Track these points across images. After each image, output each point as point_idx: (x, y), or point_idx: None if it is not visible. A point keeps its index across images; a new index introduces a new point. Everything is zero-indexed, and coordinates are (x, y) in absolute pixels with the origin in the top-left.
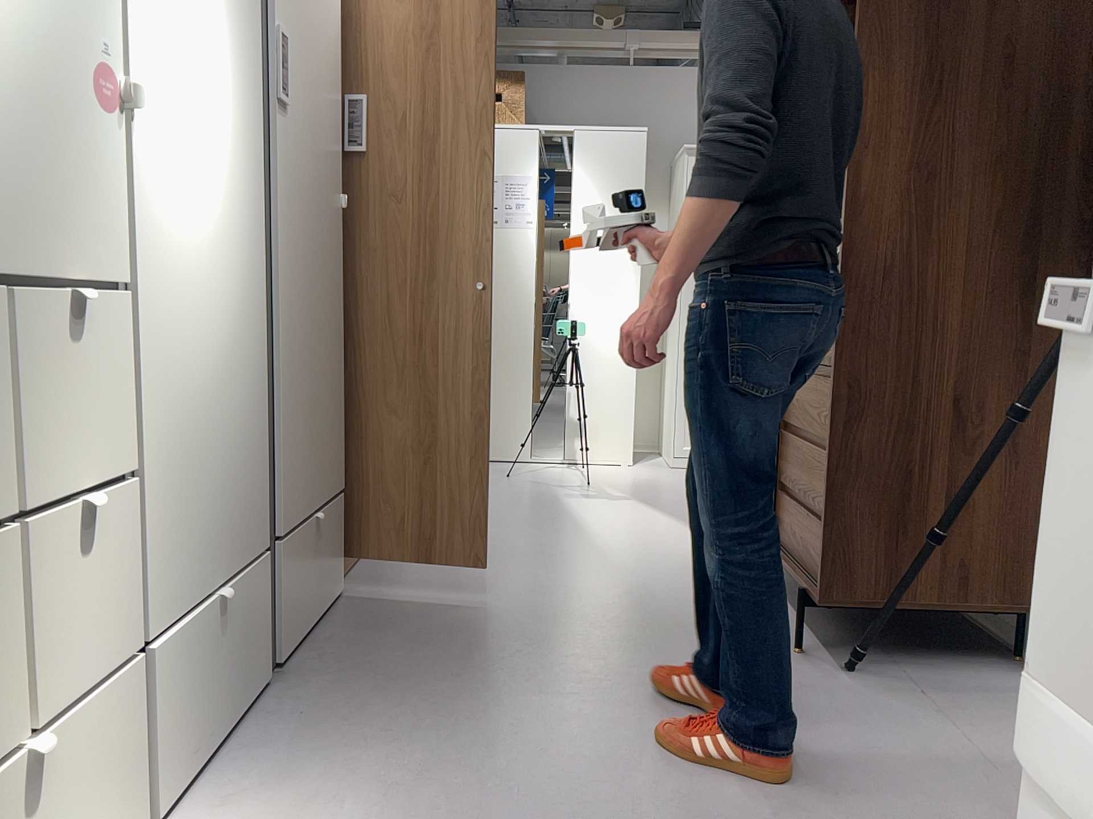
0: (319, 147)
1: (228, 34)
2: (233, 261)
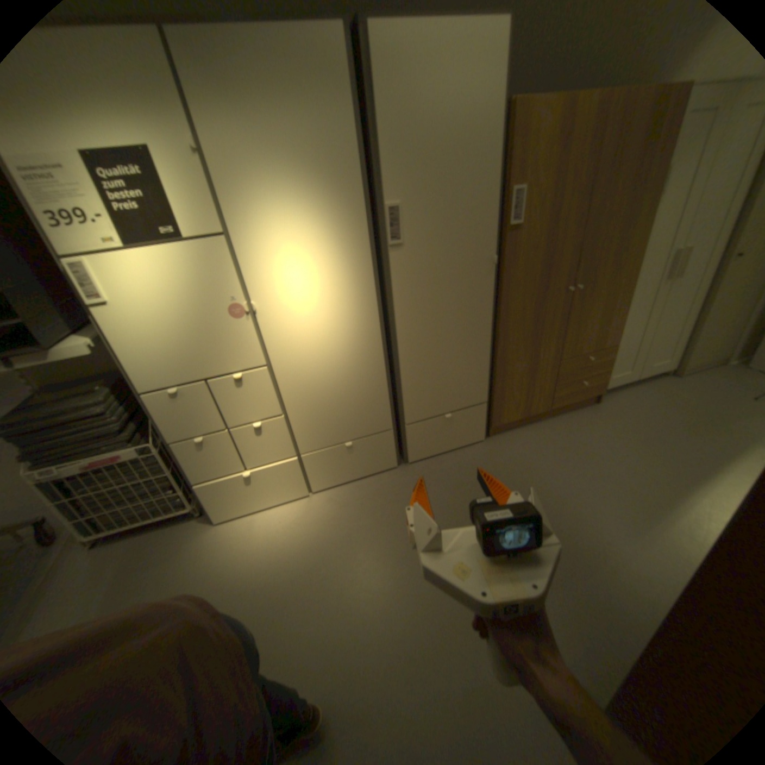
0: (458, 242)
1: (332, 240)
2: (349, 335)
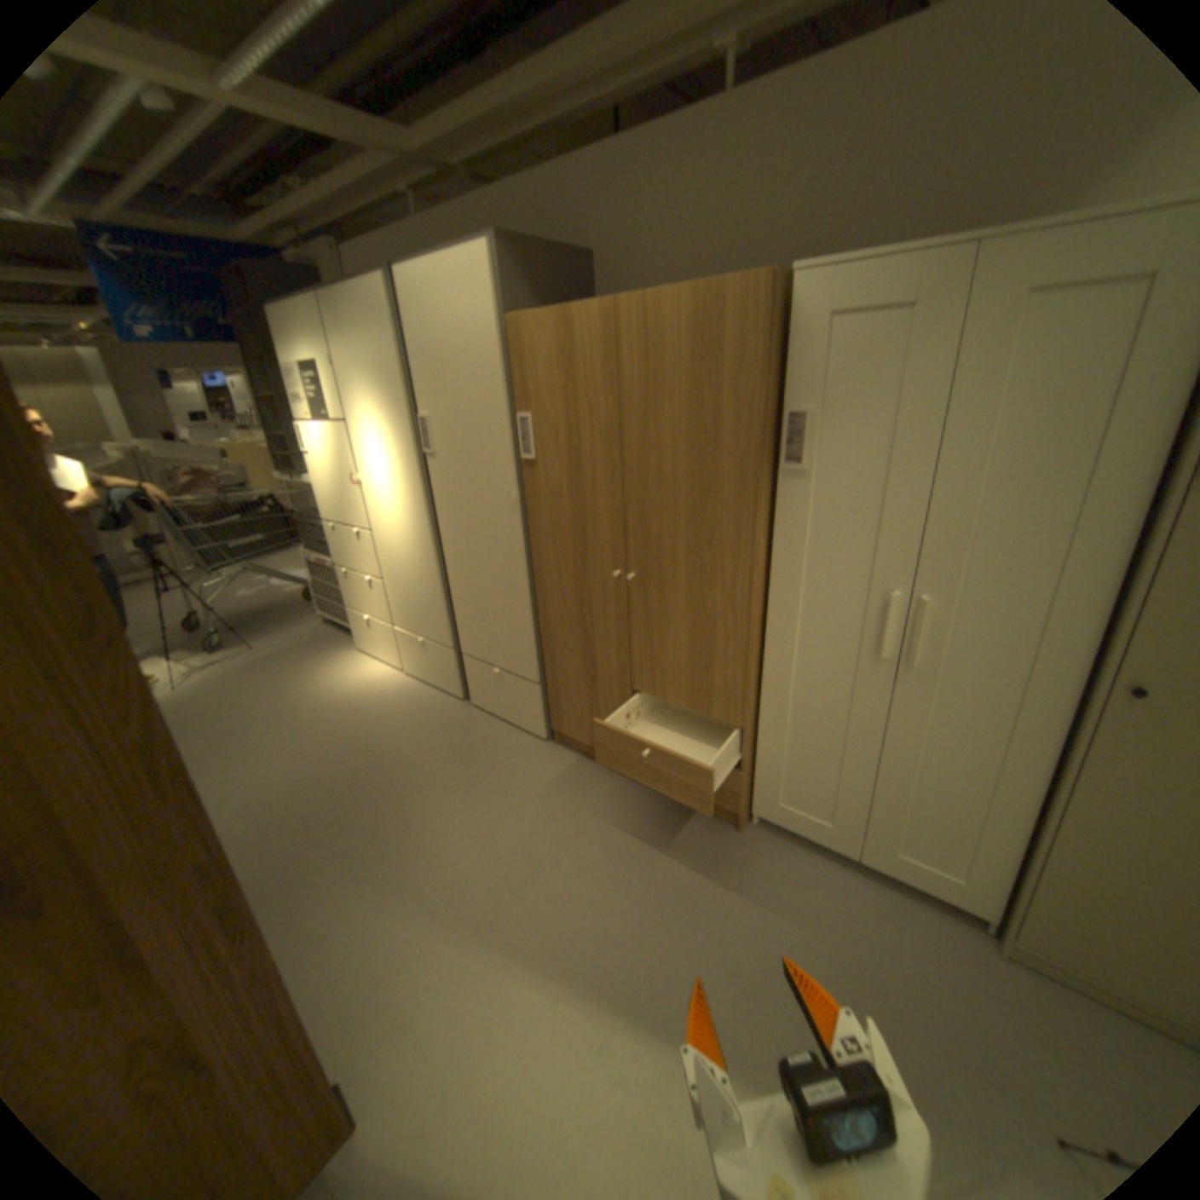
0: (479, 467)
1: (395, 440)
2: (413, 530)
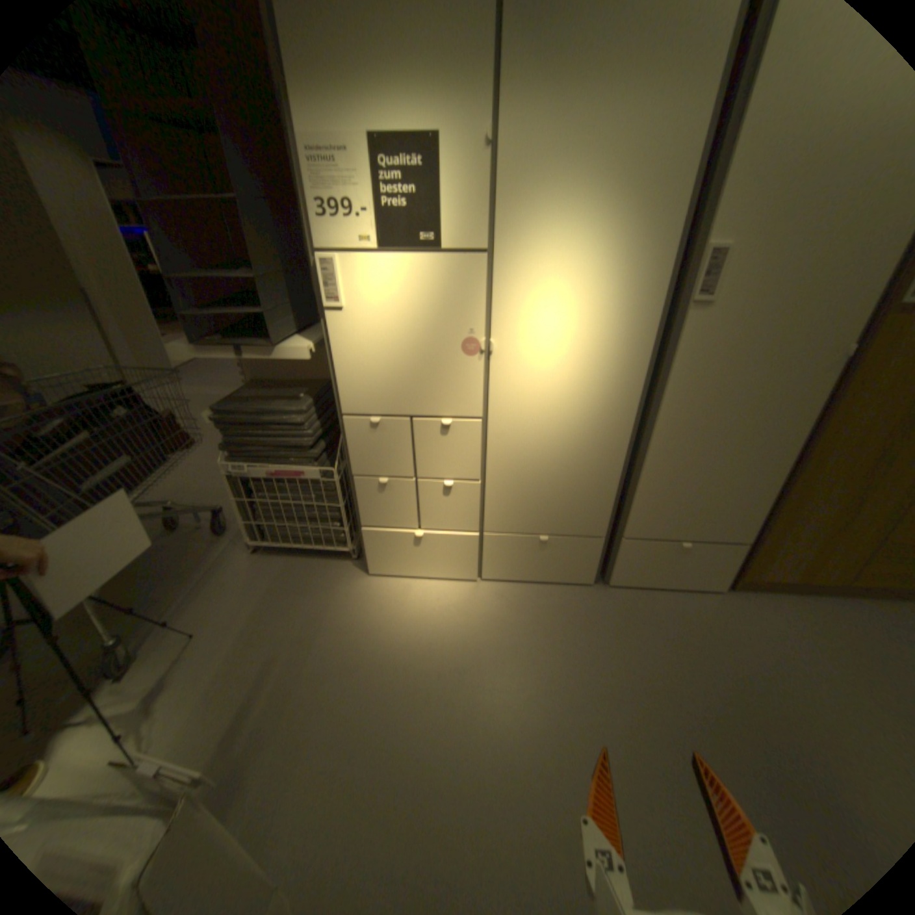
0: (801, 314)
1: (618, 280)
2: (594, 407)
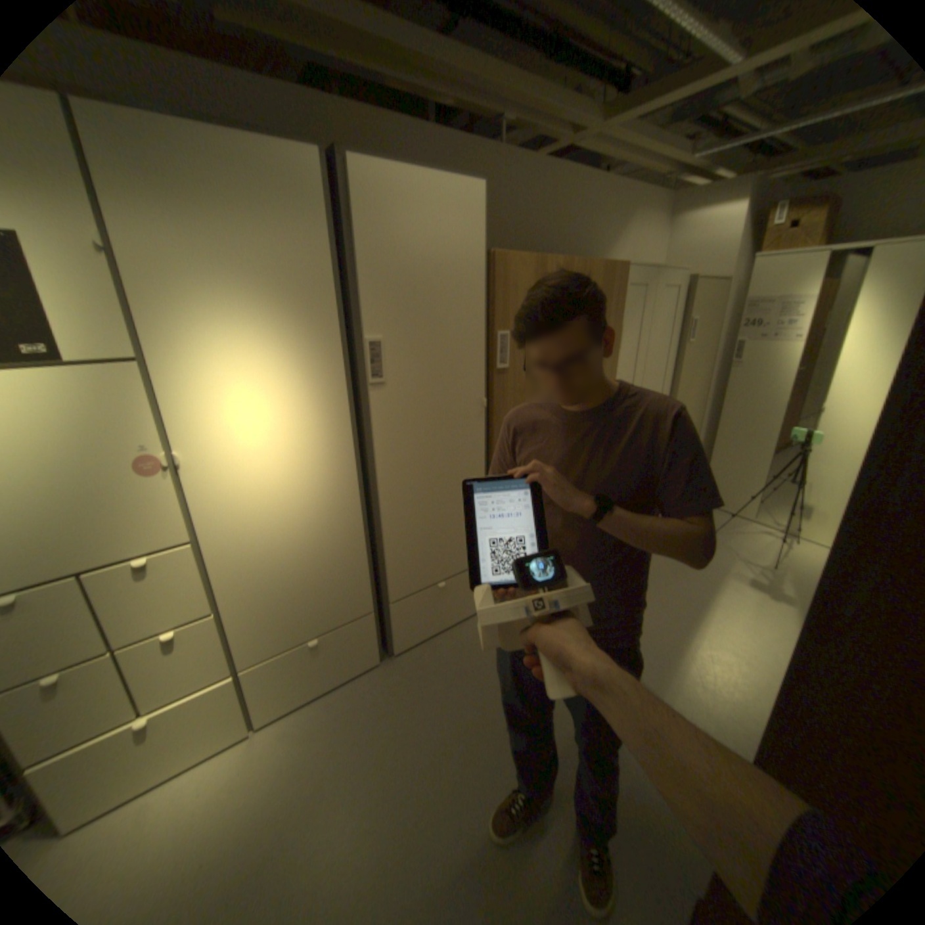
0: (446, 384)
1: (299, 375)
2: (318, 492)
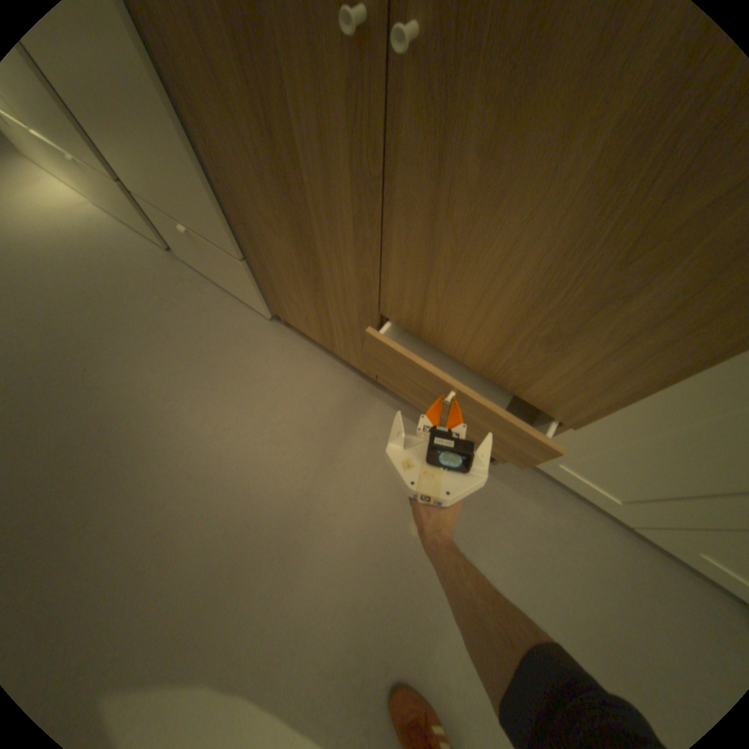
0: None
1: None
2: None
